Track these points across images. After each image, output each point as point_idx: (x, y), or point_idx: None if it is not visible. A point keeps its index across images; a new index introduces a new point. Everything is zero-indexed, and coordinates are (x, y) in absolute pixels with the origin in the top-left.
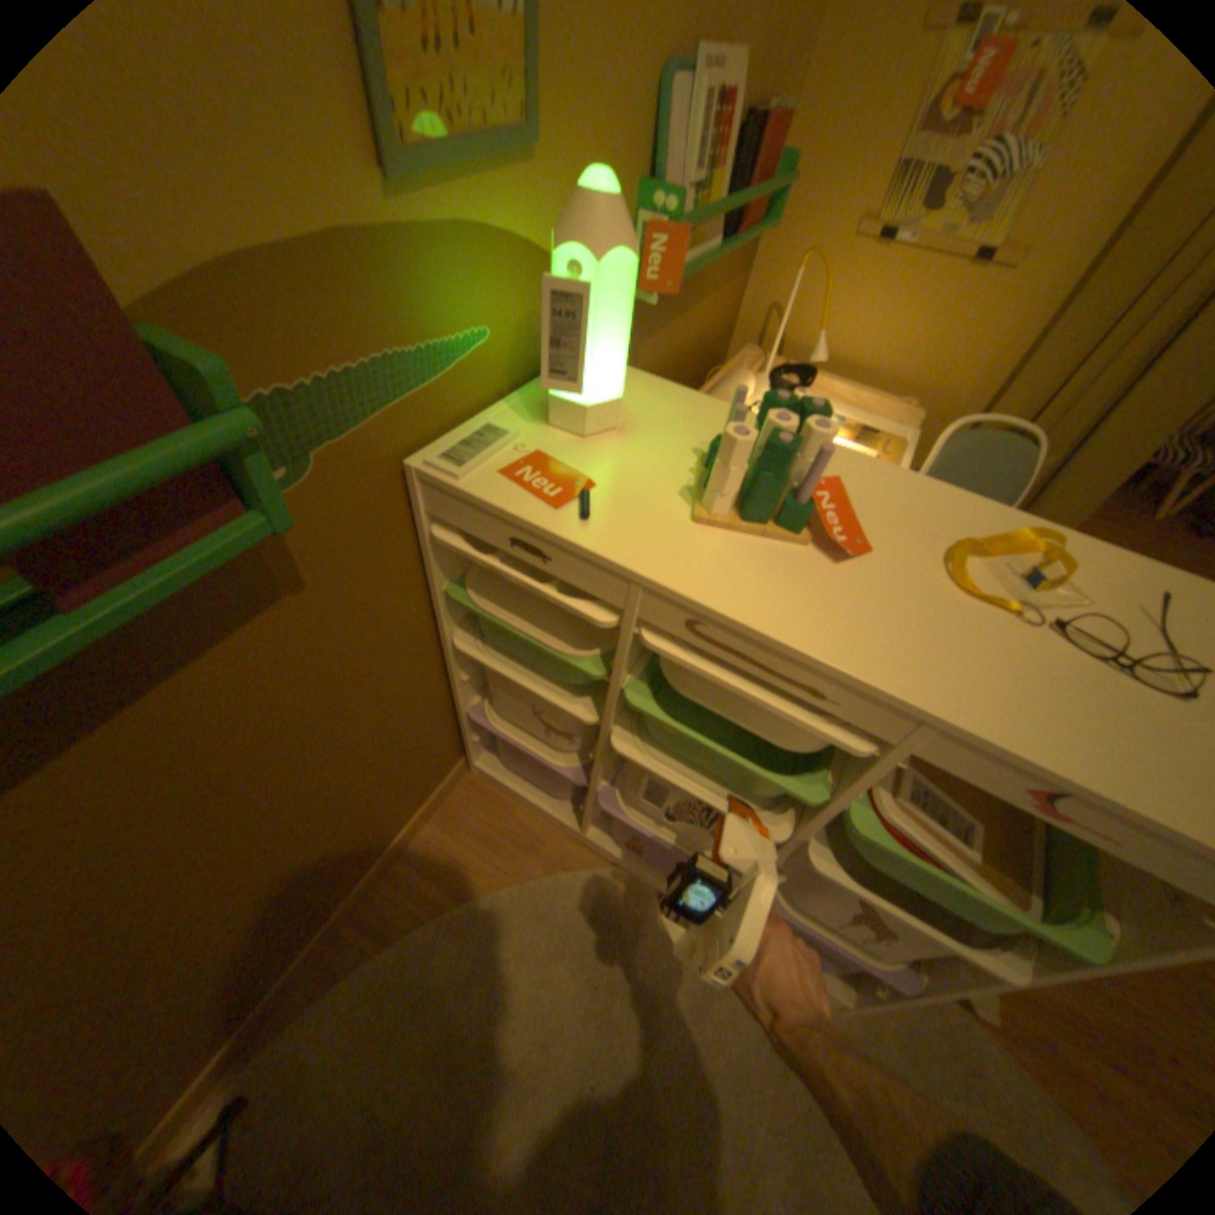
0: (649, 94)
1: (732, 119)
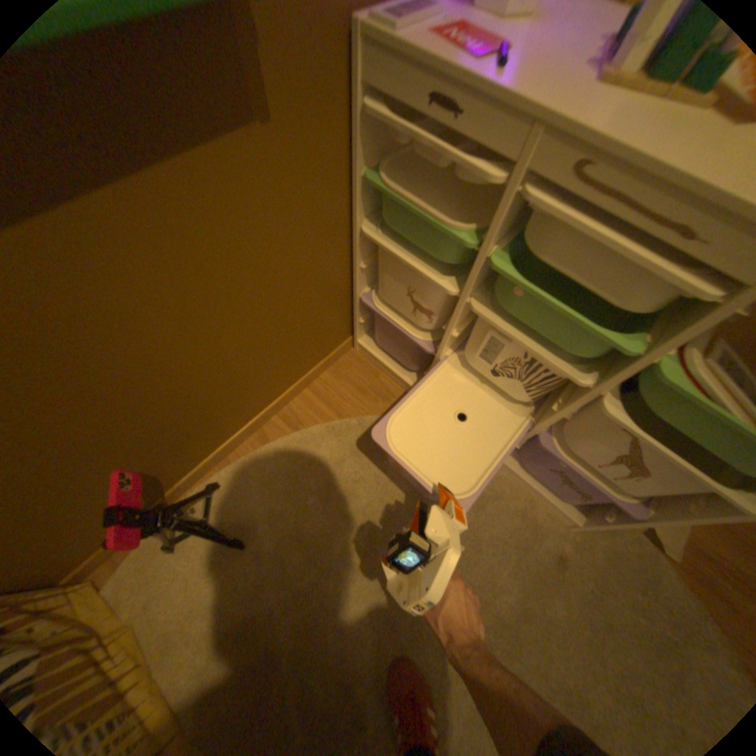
0: None
1: None
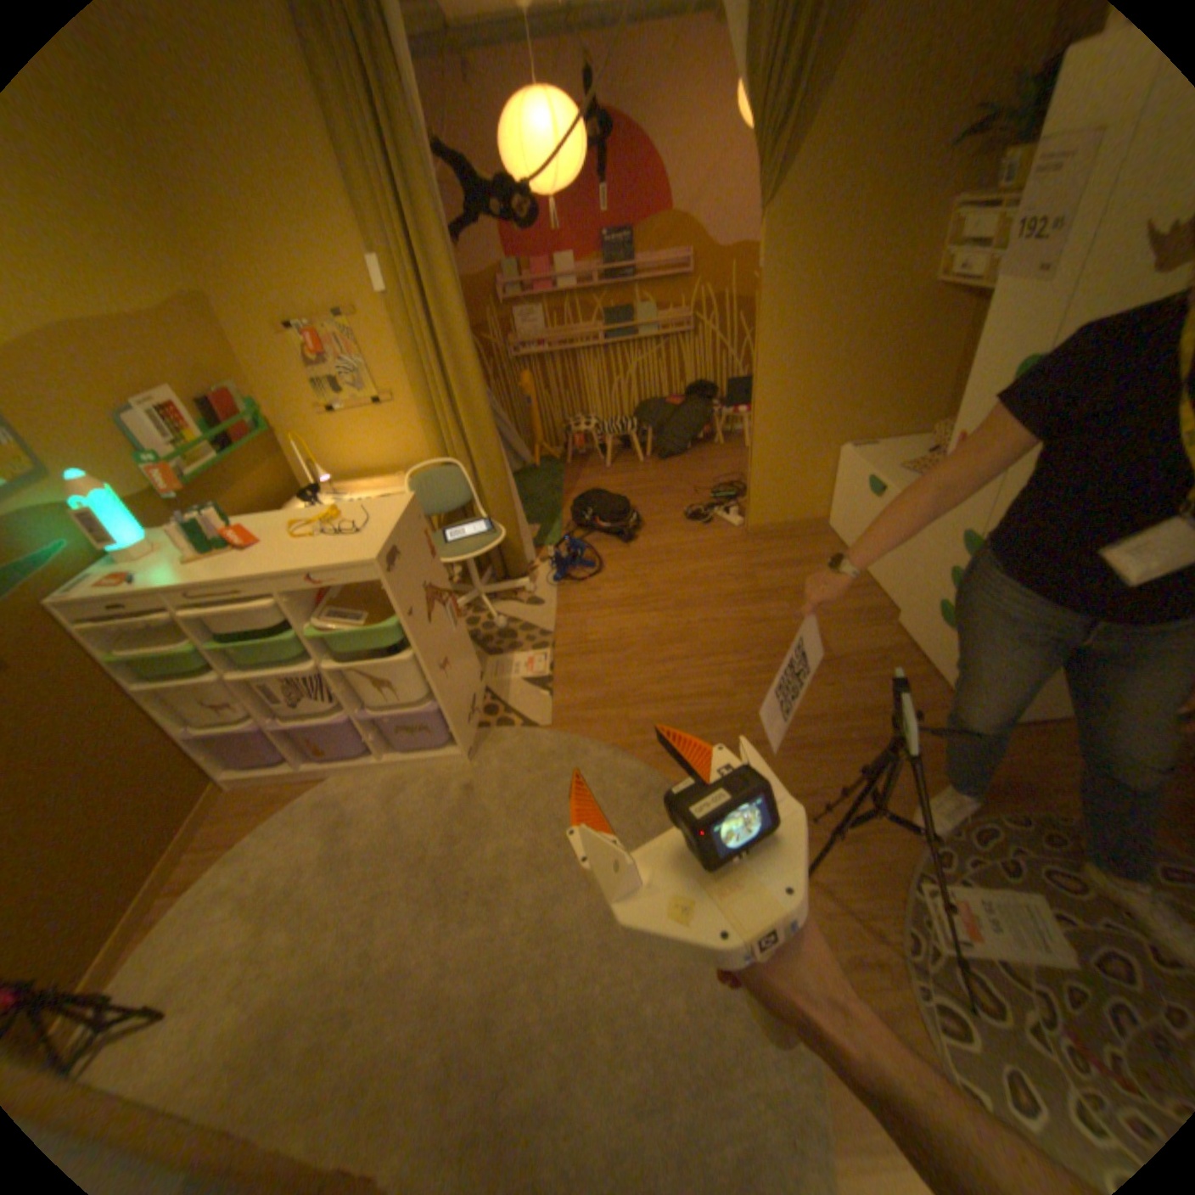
0: (109, 429)
1: (176, 413)
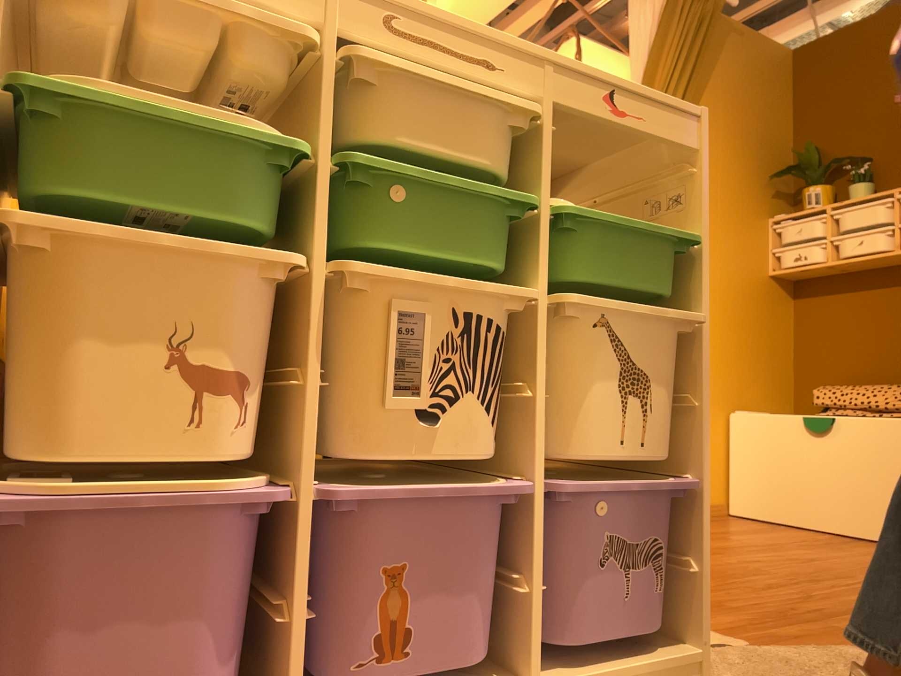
0: None
1: None
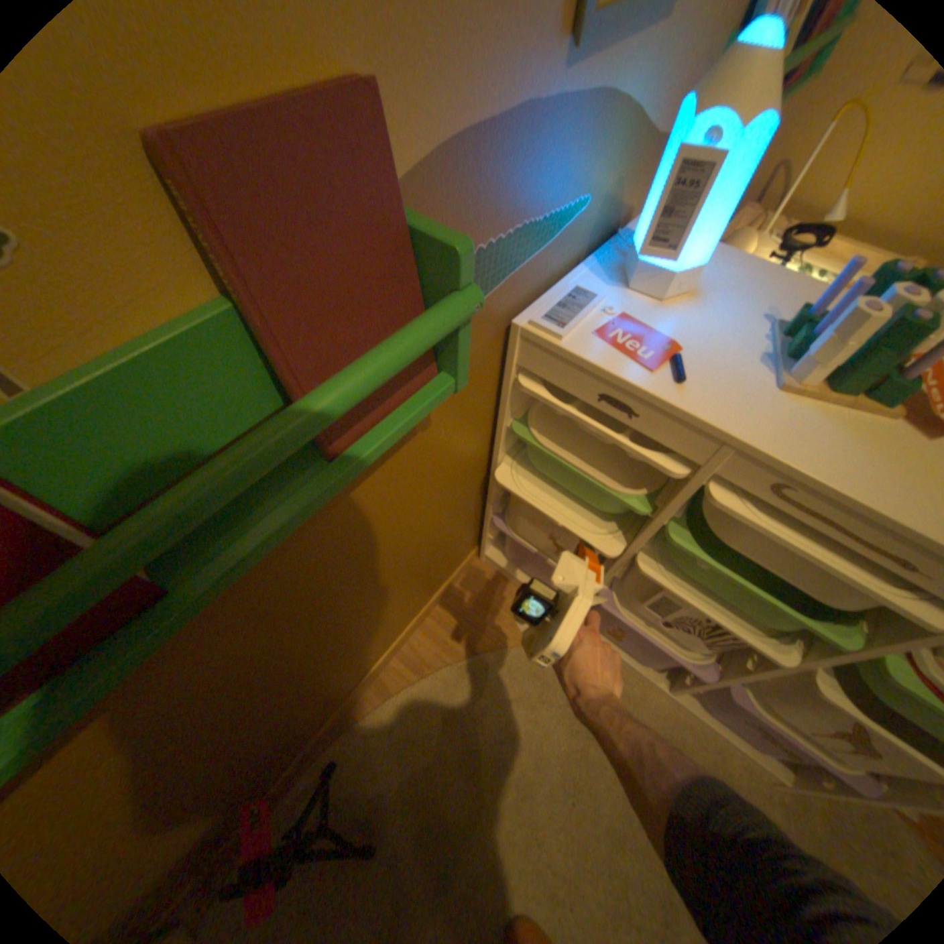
0: None
1: None
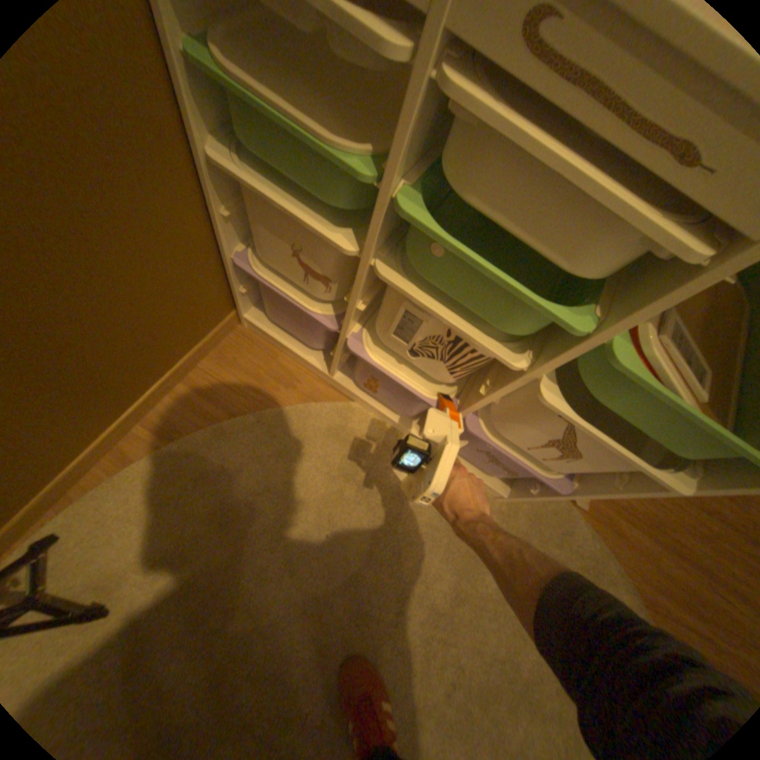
0: None
1: None
